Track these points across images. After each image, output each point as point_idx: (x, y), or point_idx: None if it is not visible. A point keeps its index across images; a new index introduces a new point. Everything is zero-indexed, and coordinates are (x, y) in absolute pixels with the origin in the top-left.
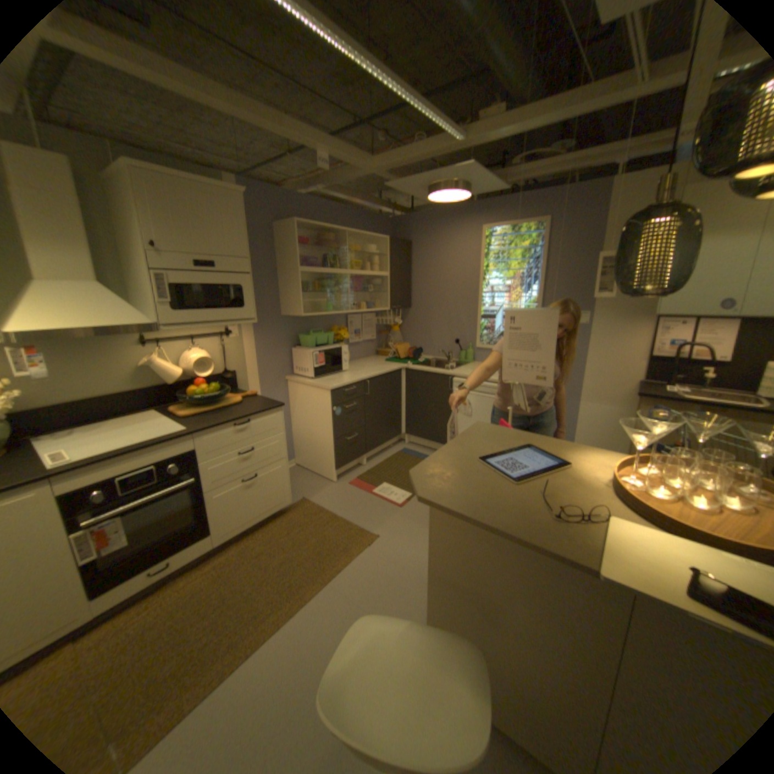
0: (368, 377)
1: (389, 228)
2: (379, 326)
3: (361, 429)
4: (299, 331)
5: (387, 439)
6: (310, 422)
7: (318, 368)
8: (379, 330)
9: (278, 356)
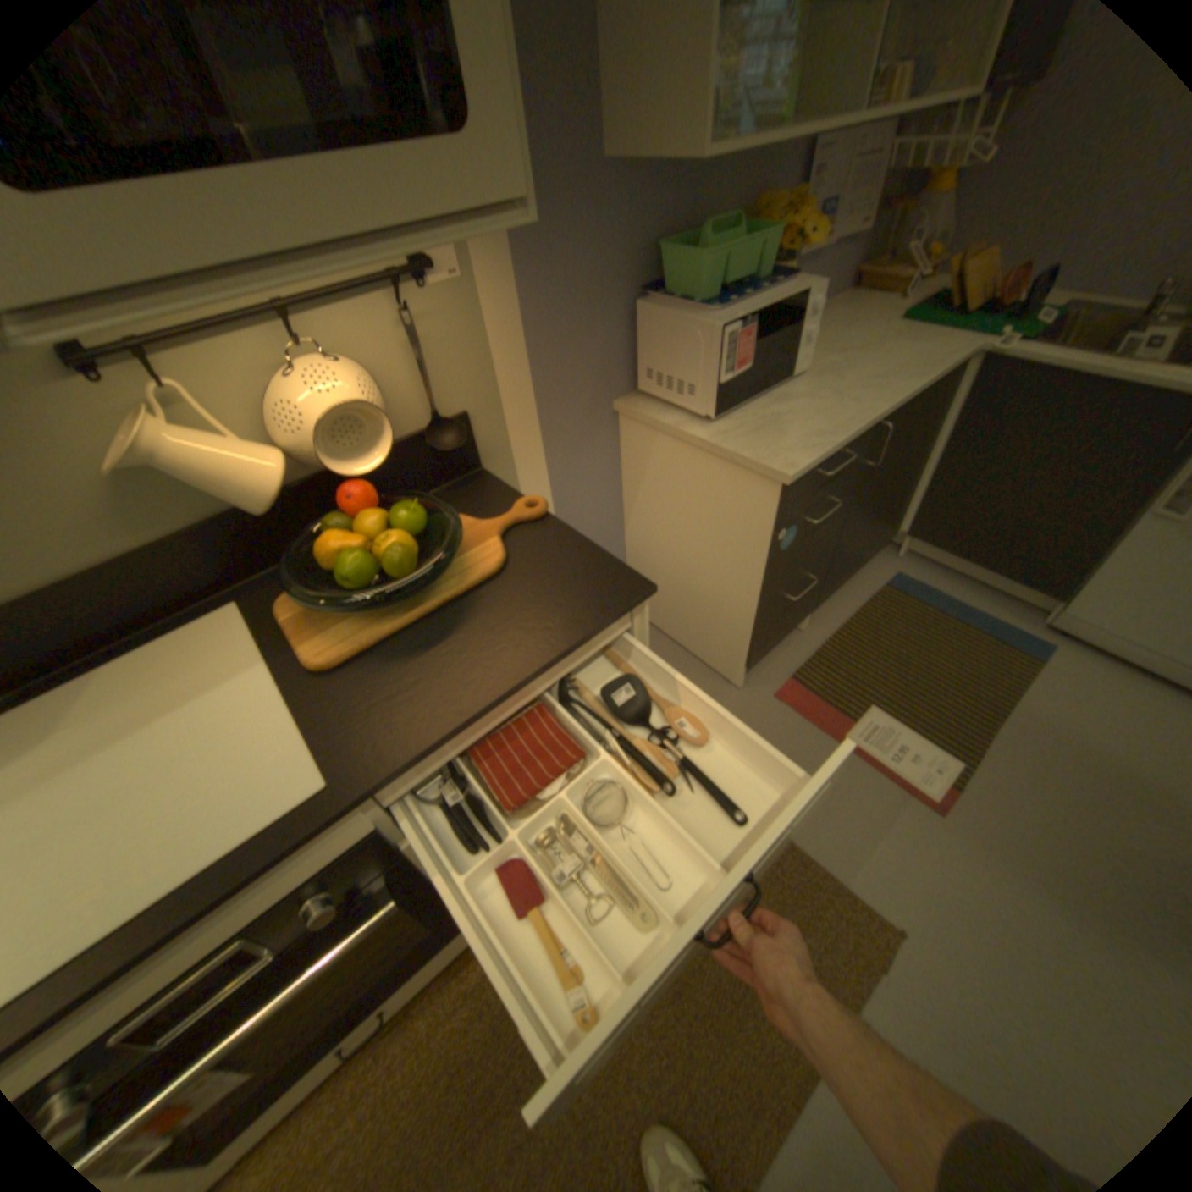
0: (894, 407)
1: None
2: (891, 173)
3: (826, 560)
4: (659, 224)
5: (866, 560)
6: (683, 543)
7: (732, 381)
8: (886, 190)
9: (593, 335)
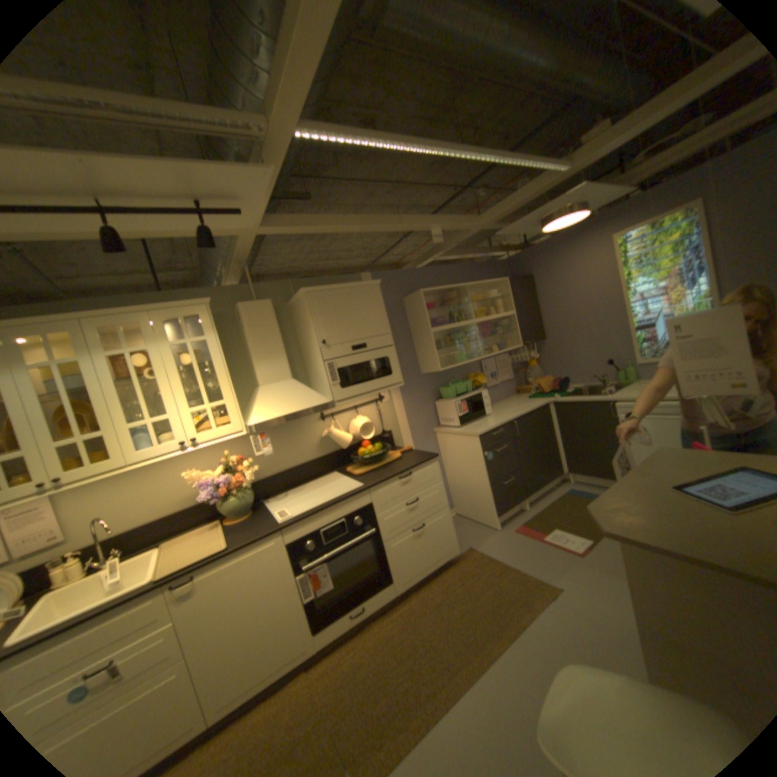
0: (514, 417)
1: (506, 269)
2: (515, 364)
3: (517, 472)
4: (438, 385)
5: (548, 481)
6: (463, 471)
7: (462, 416)
8: (516, 368)
9: (424, 411)
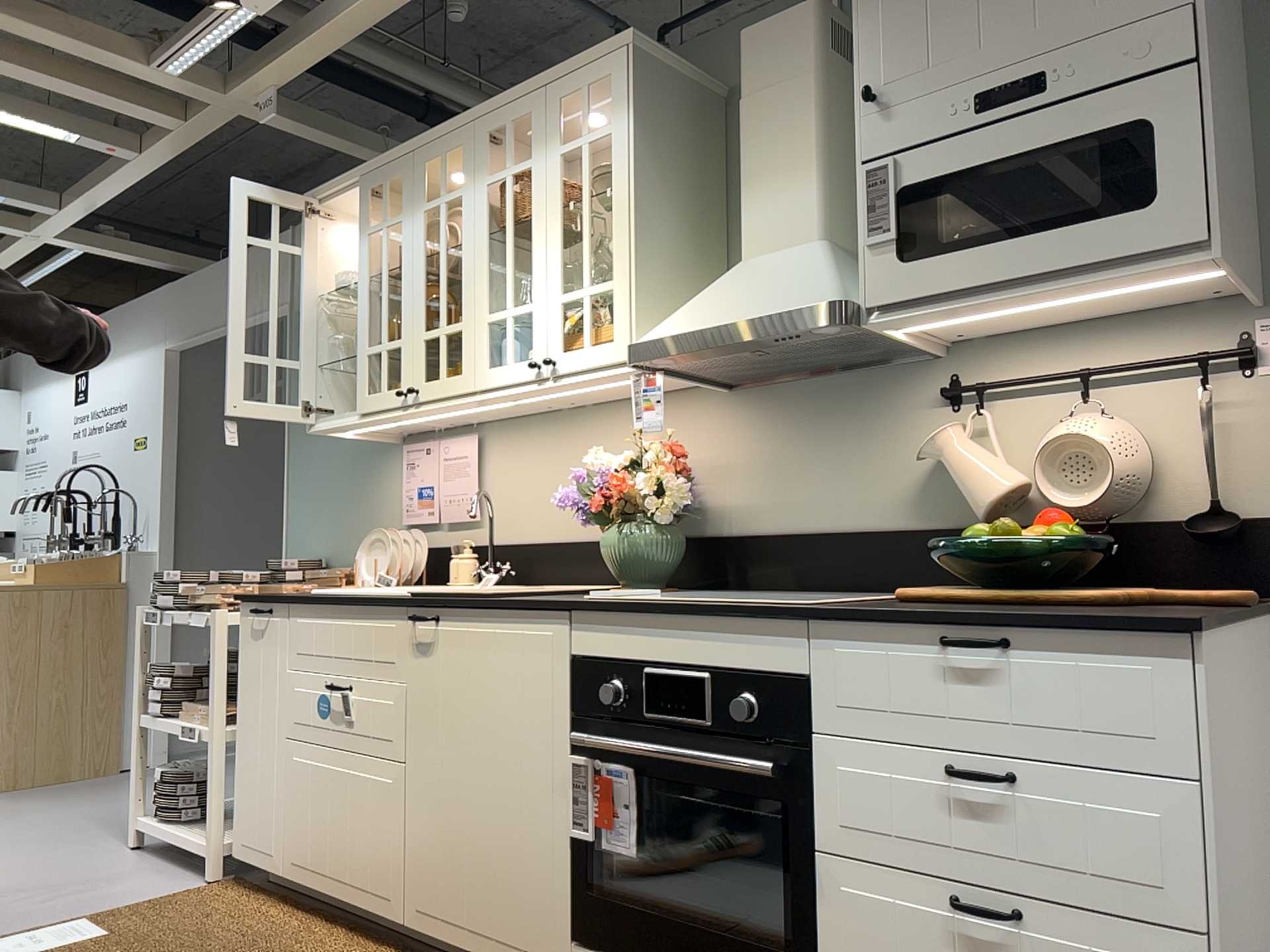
0: None
1: None
2: None
3: None
4: None
5: None
6: None
7: None
8: None
9: None
